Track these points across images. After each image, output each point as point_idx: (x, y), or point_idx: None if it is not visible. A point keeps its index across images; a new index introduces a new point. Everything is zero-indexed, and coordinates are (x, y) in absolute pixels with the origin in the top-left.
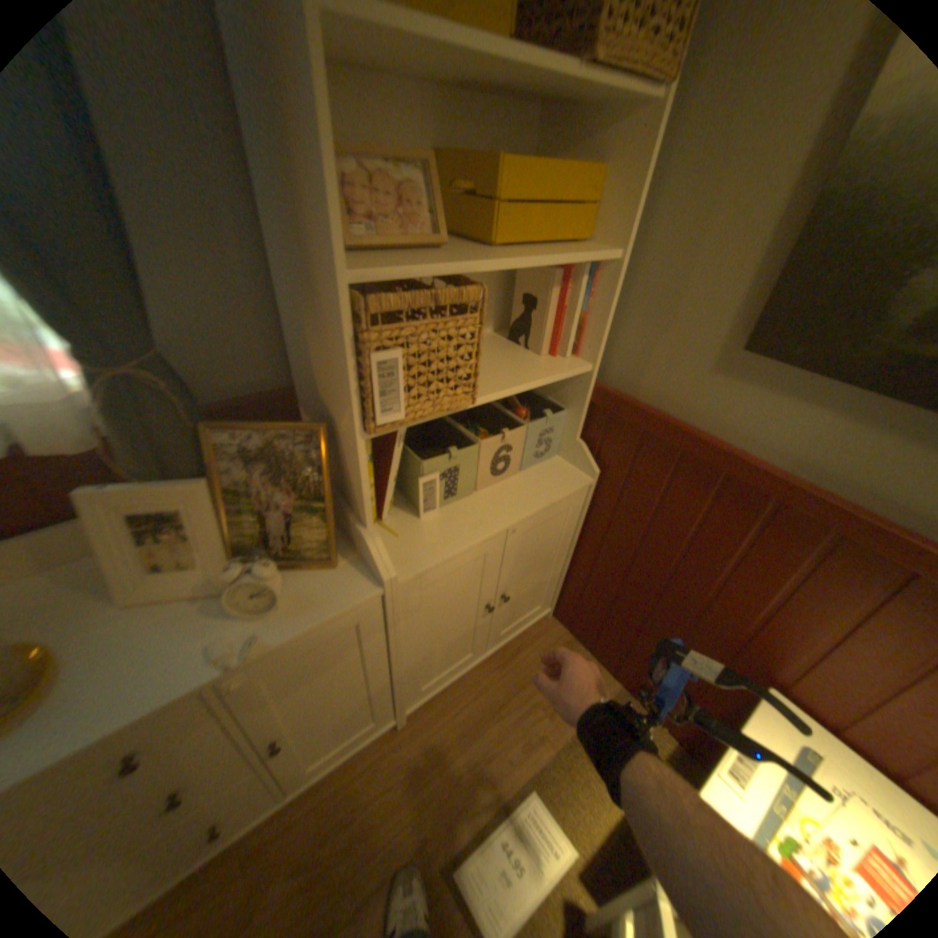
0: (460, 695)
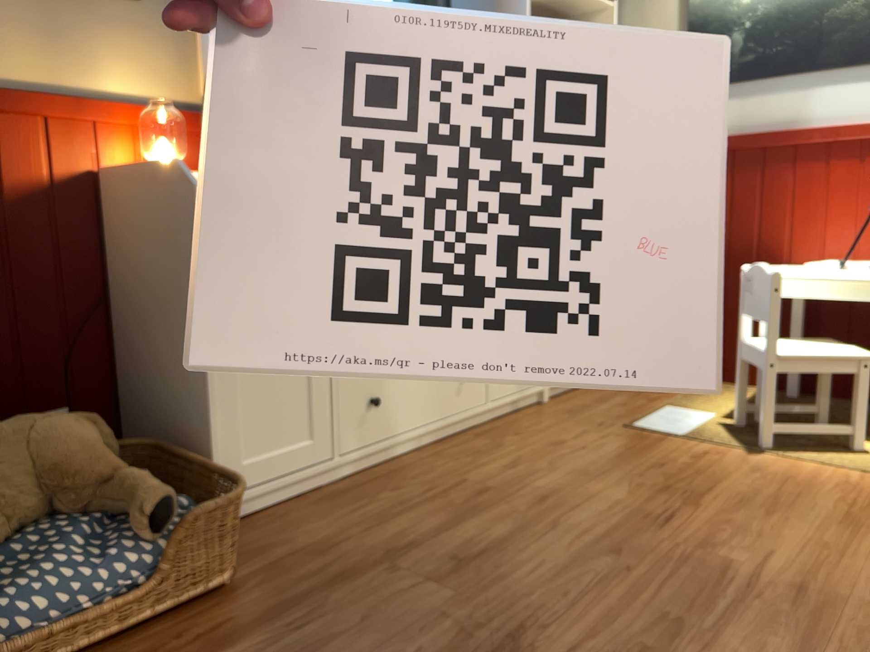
0: (580, 394)
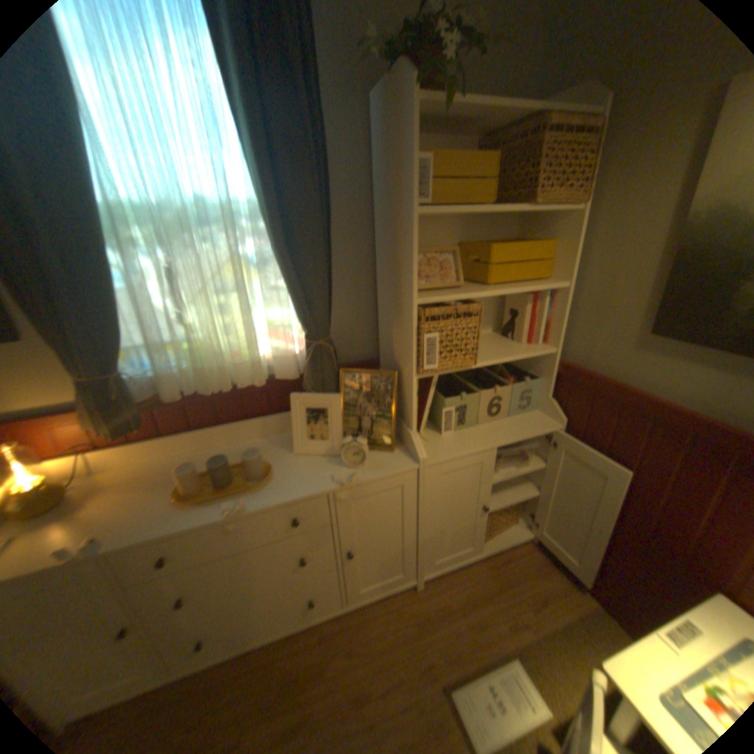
0: (462, 581)
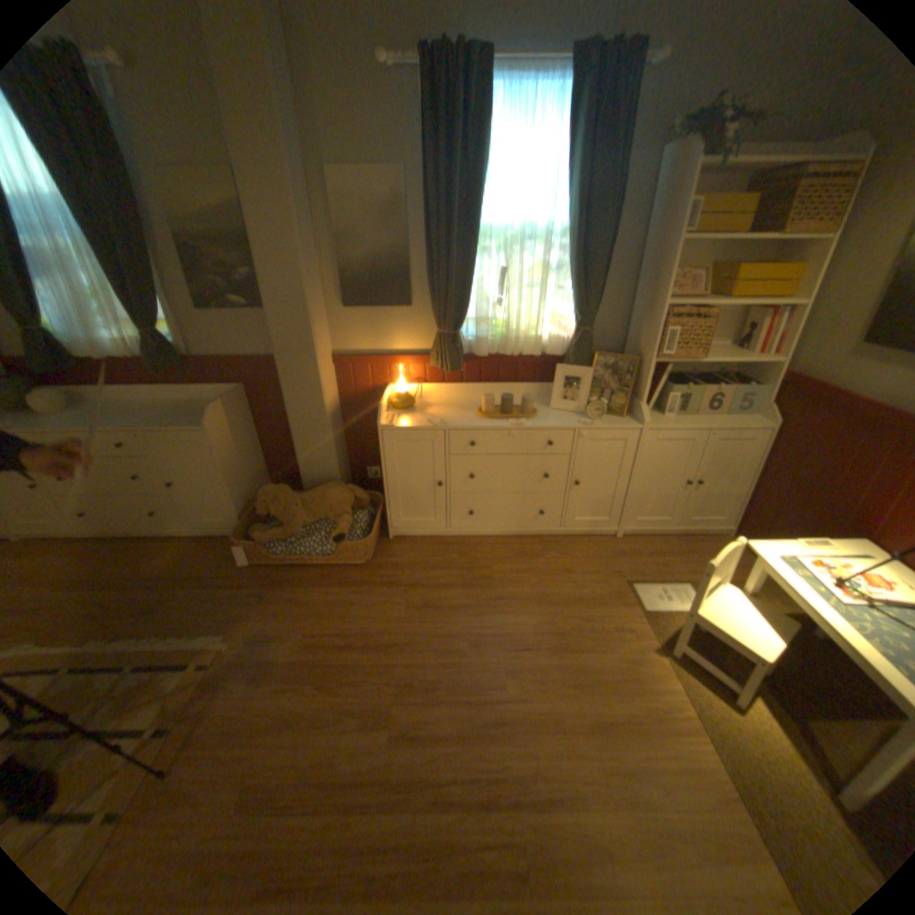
0: (655, 541)
